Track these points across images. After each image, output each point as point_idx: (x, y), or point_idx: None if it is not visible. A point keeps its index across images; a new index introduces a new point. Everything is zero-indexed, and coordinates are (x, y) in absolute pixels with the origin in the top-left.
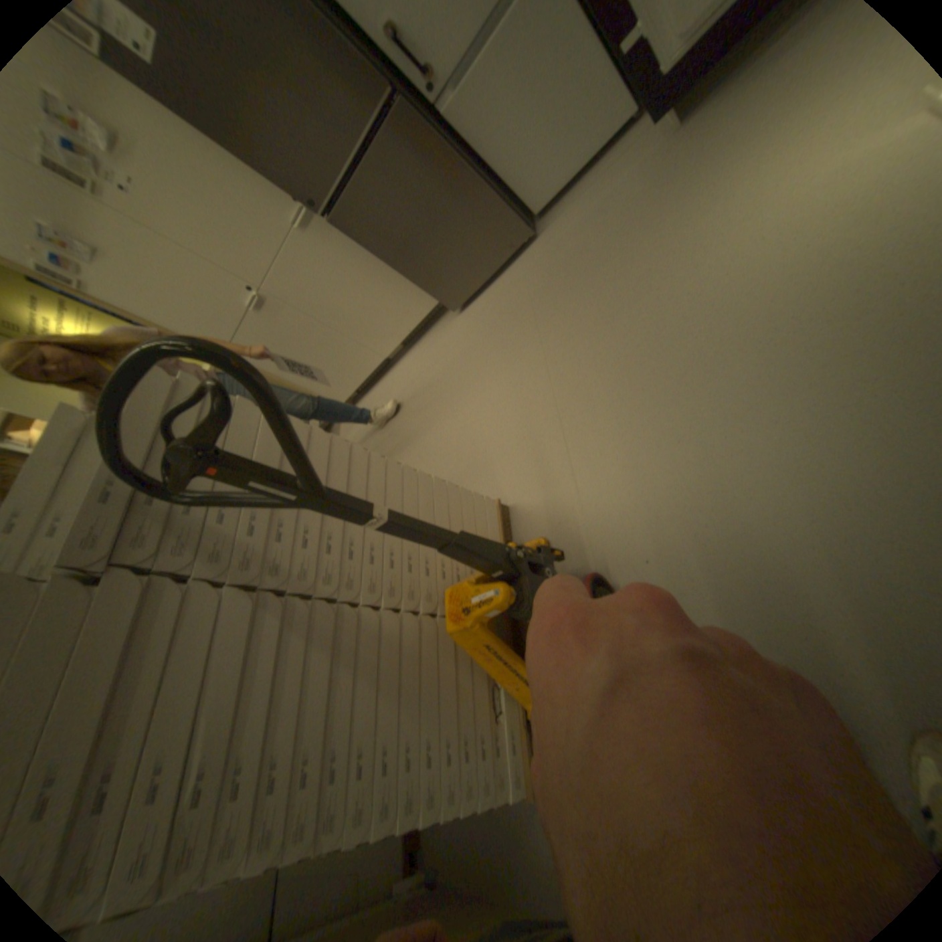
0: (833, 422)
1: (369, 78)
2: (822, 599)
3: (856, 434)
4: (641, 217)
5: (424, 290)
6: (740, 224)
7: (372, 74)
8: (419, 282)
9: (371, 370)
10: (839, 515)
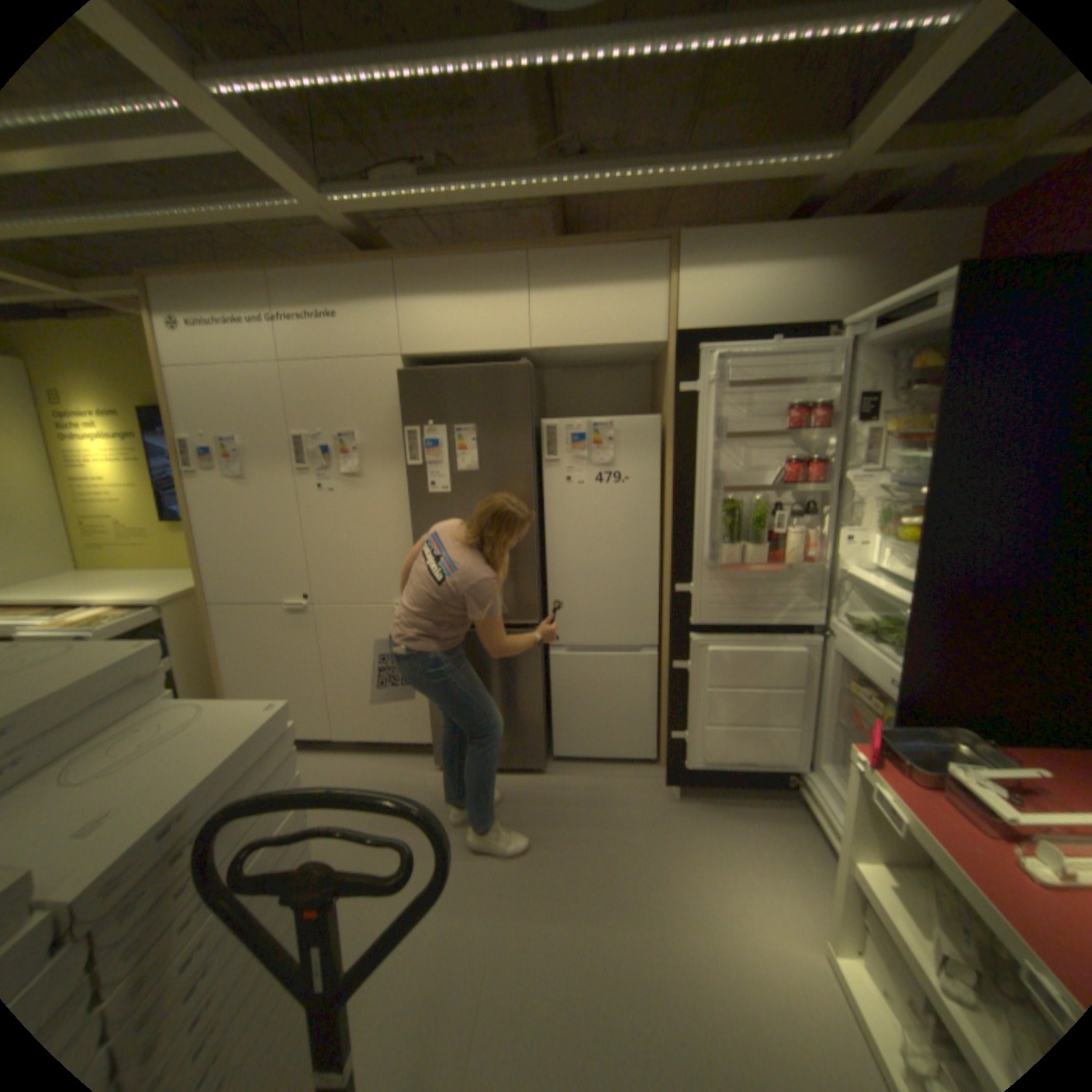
0: None
1: (532, 609)
2: None
3: None
4: (630, 849)
5: (427, 725)
6: (700, 937)
7: (535, 610)
8: (430, 717)
9: (303, 736)
10: None
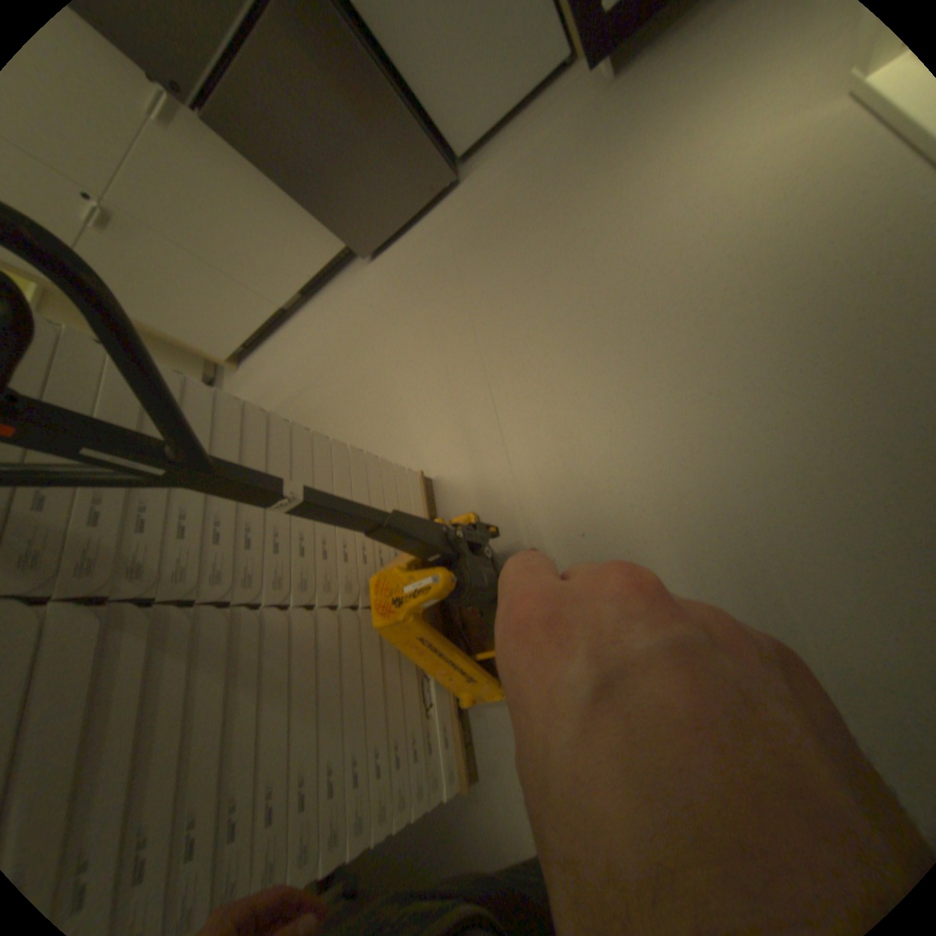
0: (762, 394)
1: None
2: (752, 566)
3: (783, 406)
4: (574, 173)
5: (327, 230)
6: (675, 190)
7: None
8: (321, 220)
9: (261, 322)
10: (768, 484)
